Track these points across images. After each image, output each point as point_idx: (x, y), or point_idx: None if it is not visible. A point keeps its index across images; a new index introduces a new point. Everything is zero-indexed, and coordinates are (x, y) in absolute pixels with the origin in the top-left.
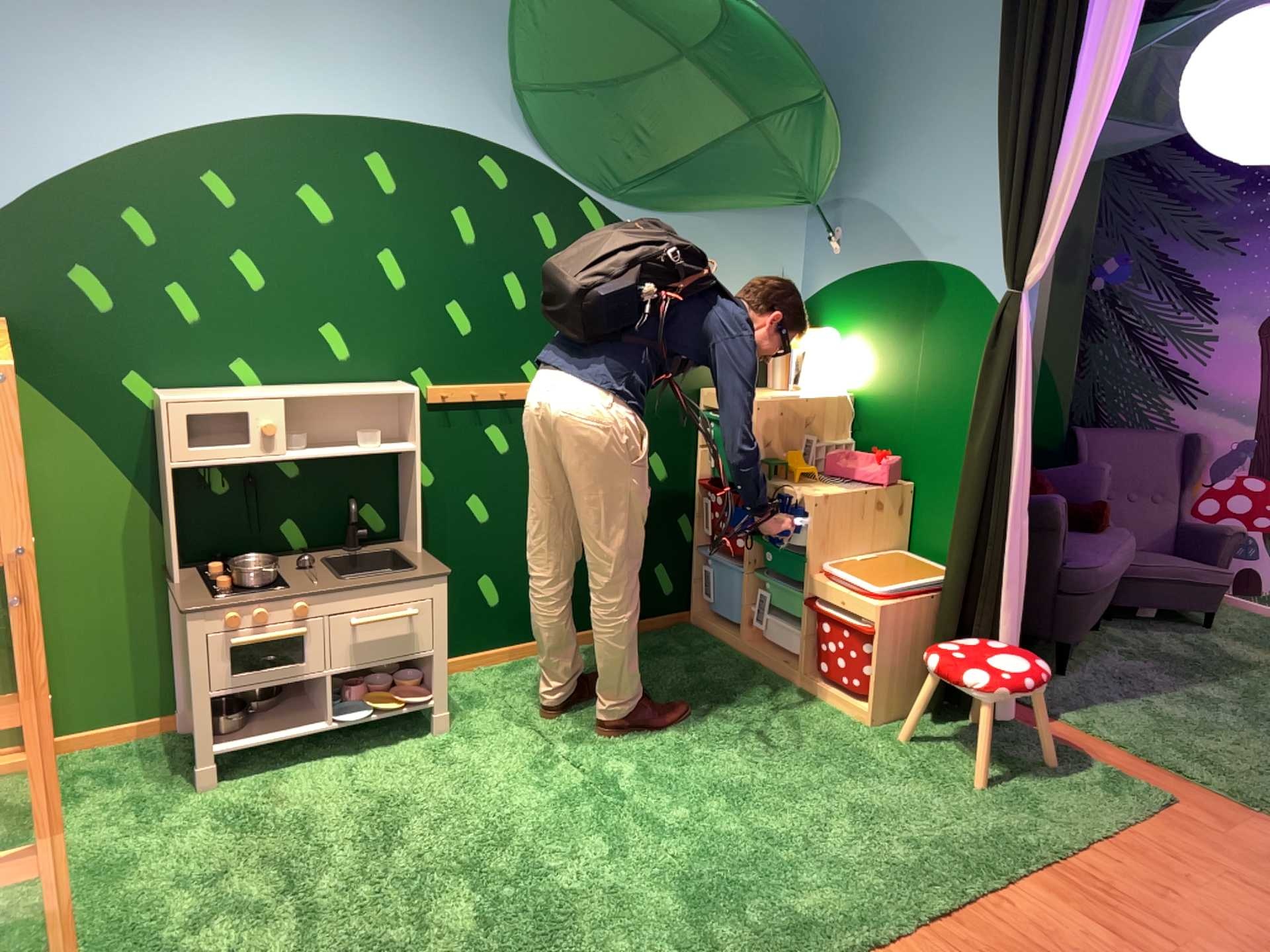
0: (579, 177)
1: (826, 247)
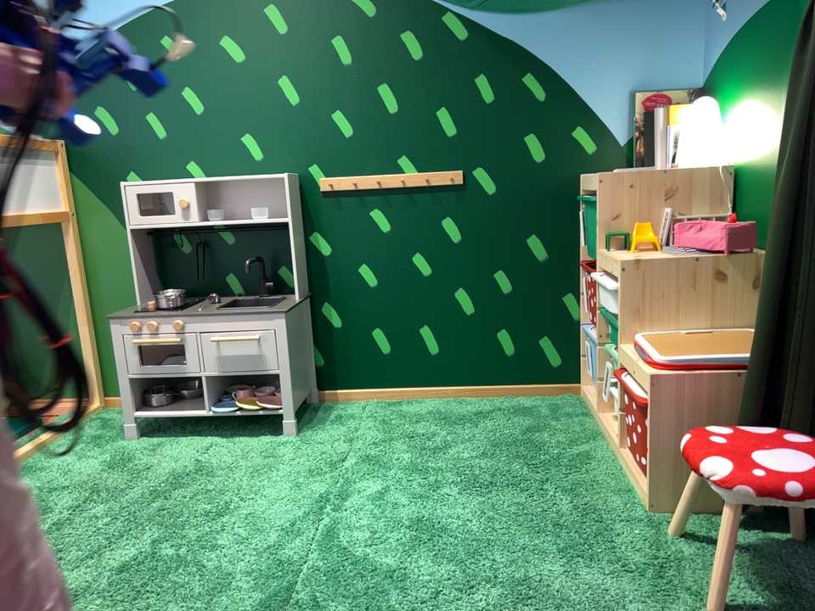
0: None
1: (713, 9)
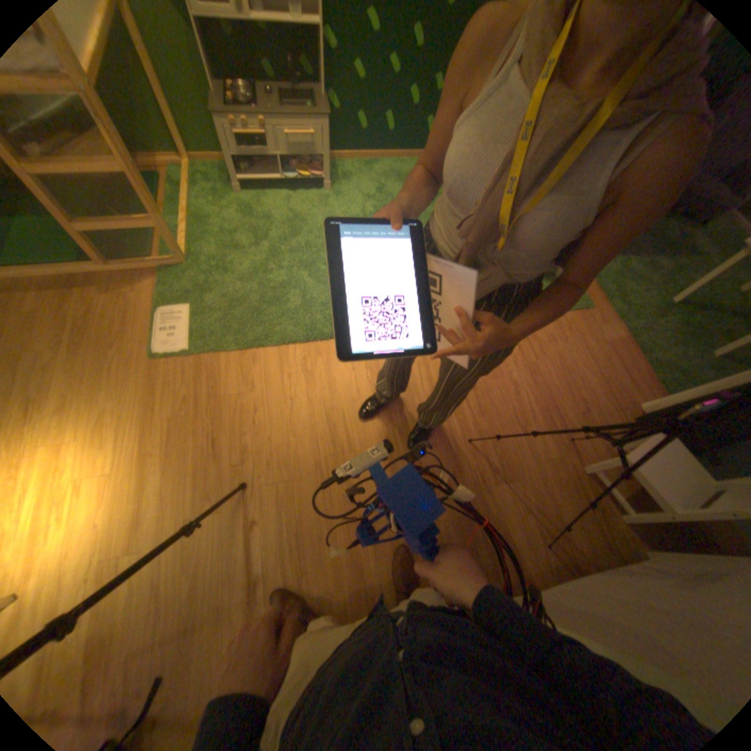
0: None
1: None
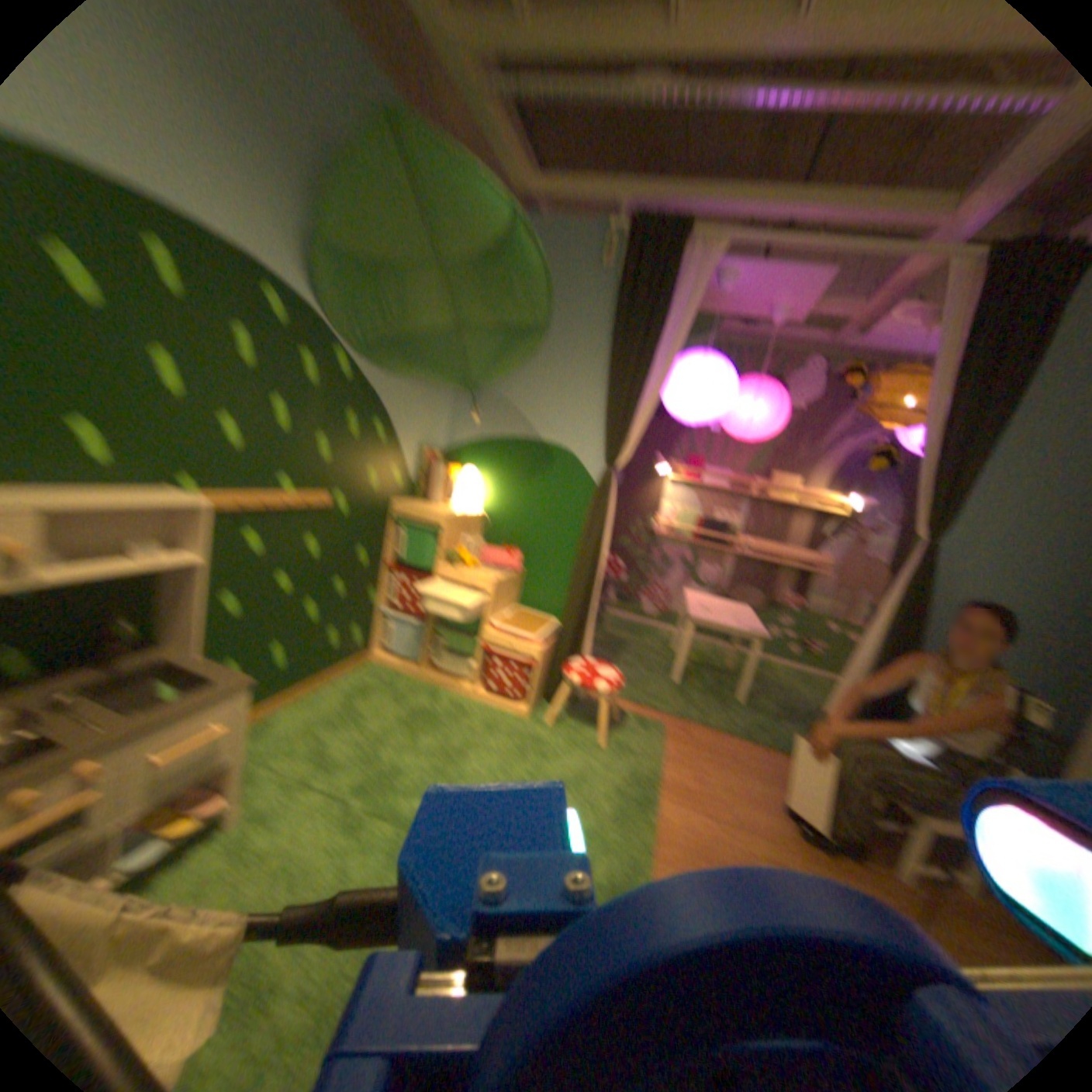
0: (339, 326)
1: (473, 416)
